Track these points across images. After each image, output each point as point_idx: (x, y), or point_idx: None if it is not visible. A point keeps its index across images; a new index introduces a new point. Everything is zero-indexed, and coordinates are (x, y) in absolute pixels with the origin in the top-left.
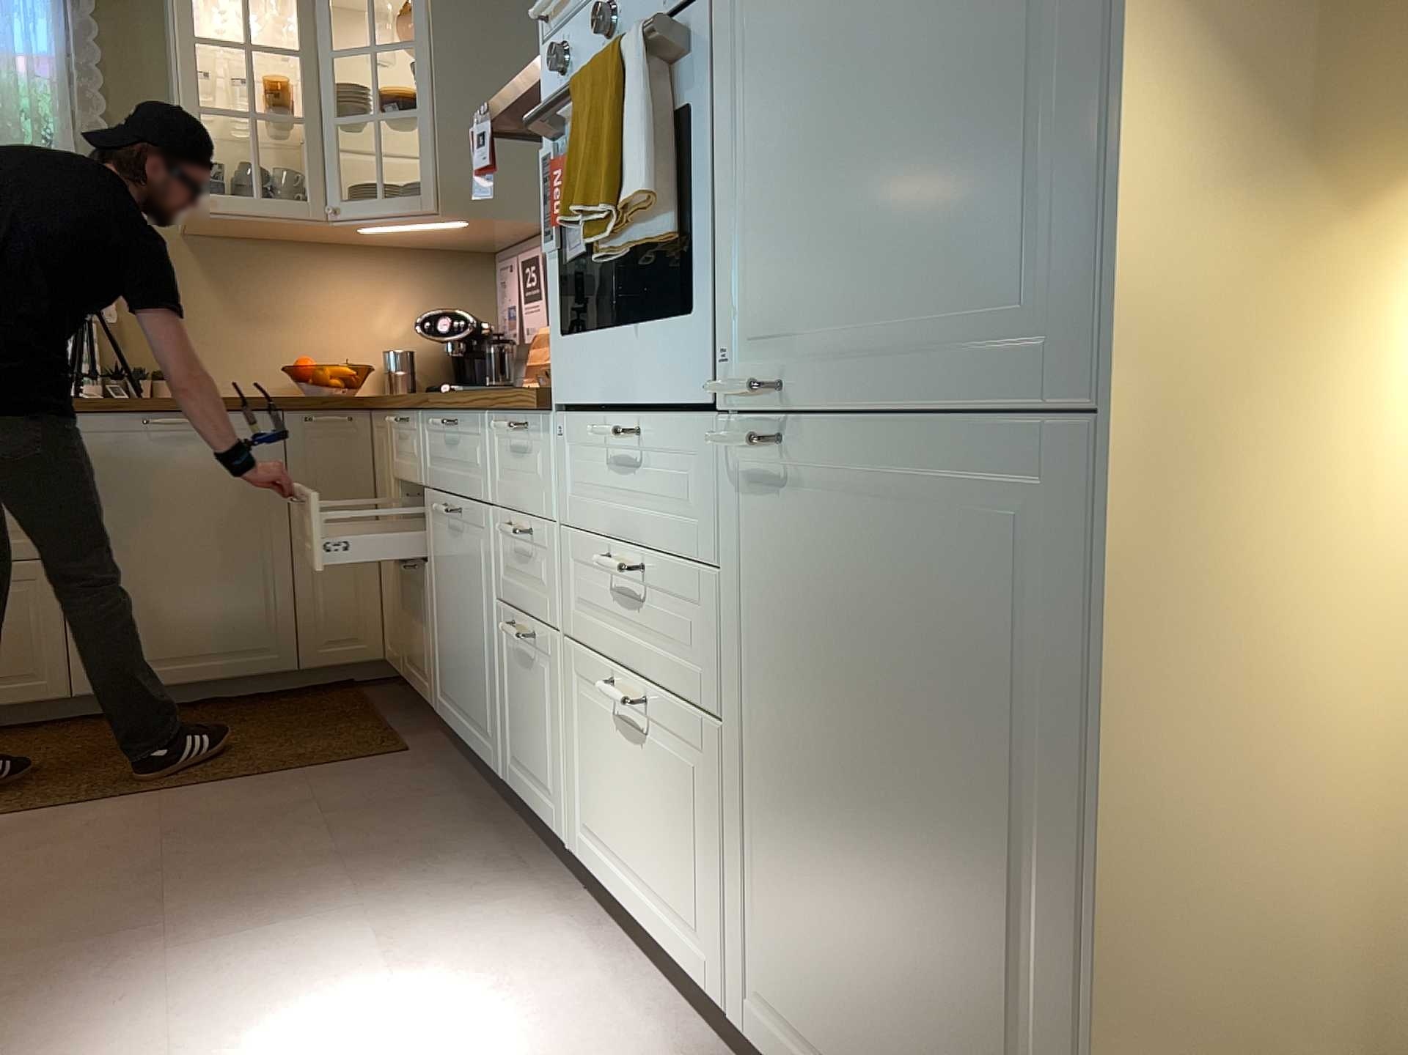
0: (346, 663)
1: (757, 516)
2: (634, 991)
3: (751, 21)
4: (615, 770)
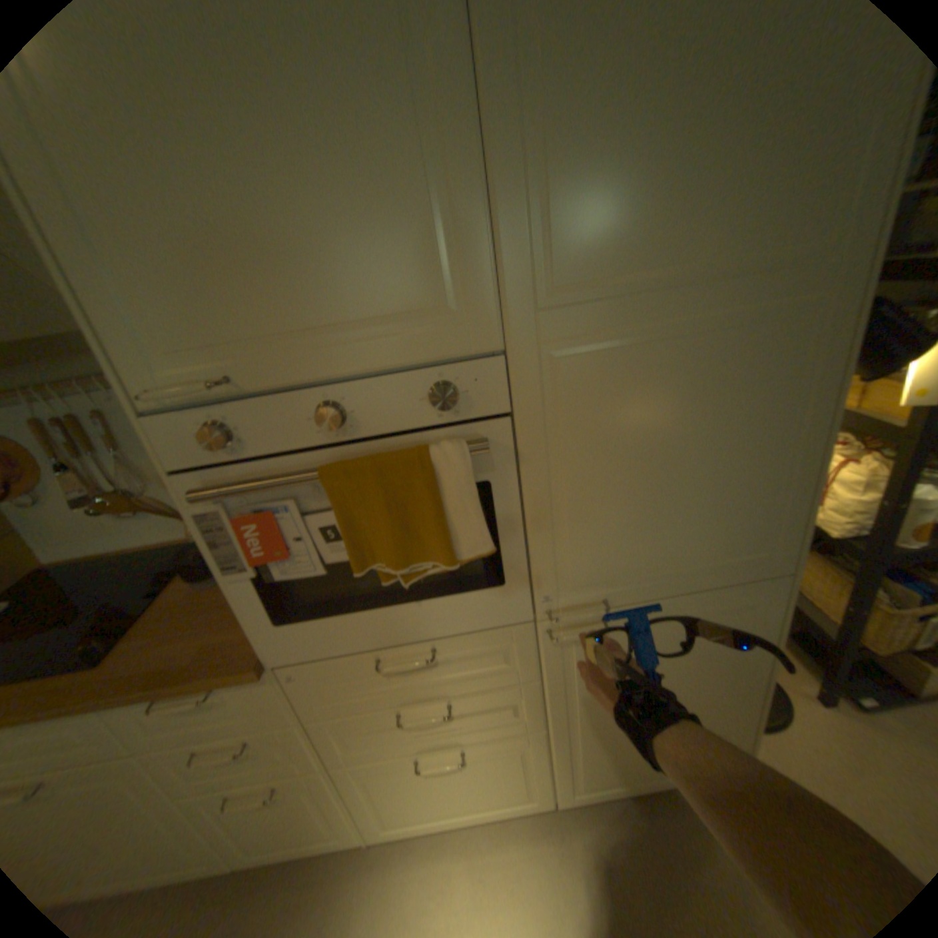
0: None
1: (568, 653)
2: (467, 849)
3: (554, 440)
4: (419, 792)
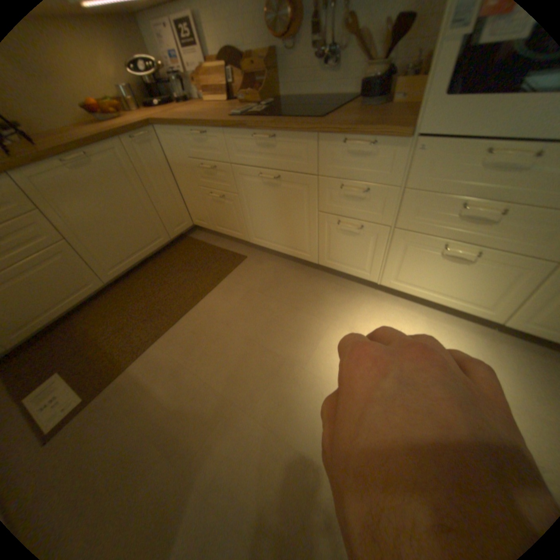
0: (183, 230)
1: None
2: (430, 316)
3: None
4: (432, 267)
